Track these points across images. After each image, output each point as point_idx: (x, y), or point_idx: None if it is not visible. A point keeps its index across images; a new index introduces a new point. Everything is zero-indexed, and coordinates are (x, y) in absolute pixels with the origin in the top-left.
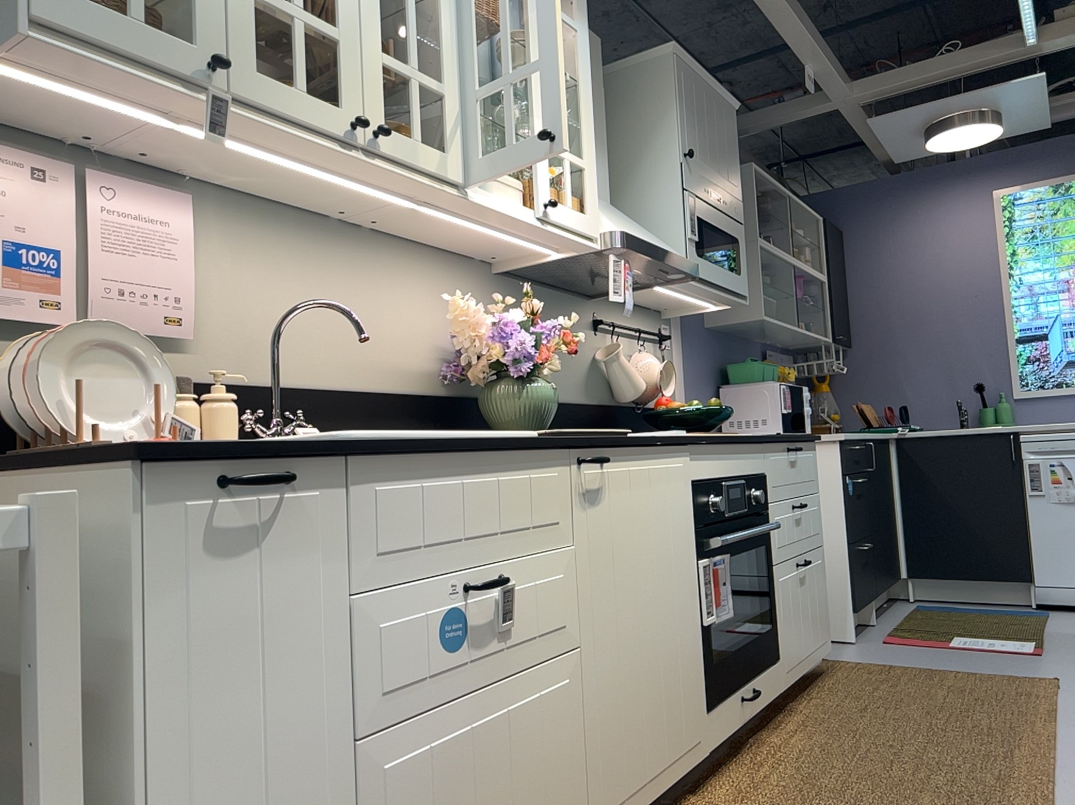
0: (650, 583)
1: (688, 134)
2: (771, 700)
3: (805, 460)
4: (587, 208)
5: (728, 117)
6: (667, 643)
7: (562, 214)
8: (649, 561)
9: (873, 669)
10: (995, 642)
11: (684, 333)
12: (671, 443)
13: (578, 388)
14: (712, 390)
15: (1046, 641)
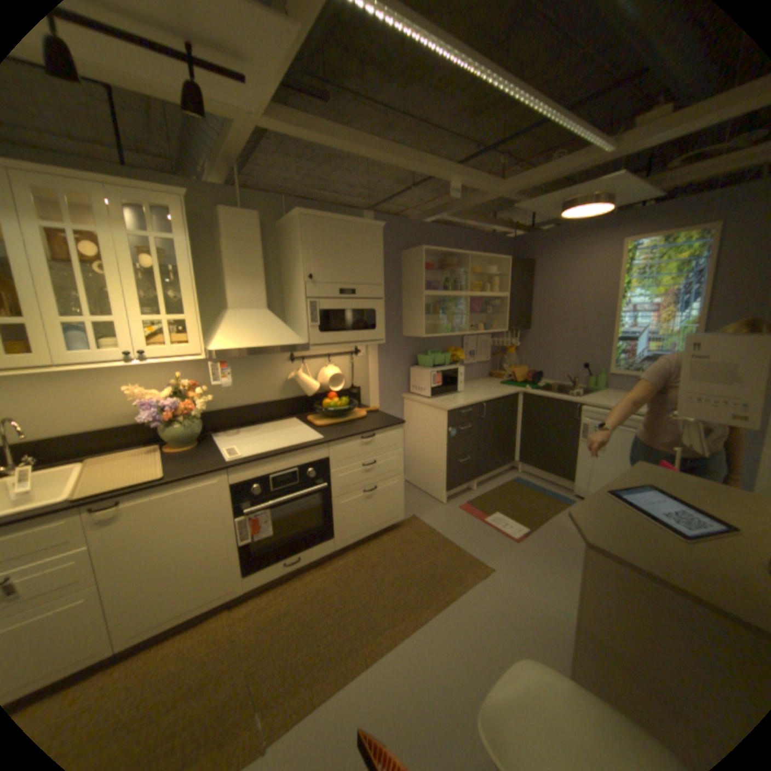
0: (175, 542)
1: (313, 262)
2: (321, 557)
3: (383, 438)
4: (190, 340)
5: (368, 236)
6: (195, 562)
7: (159, 352)
8: (173, 534)
9: (420, 533)
10: (510, 525)
11: (377, 345)
12: (198, 476)
13: (273, 394)
14: (403, 369)
15: (538, 531)
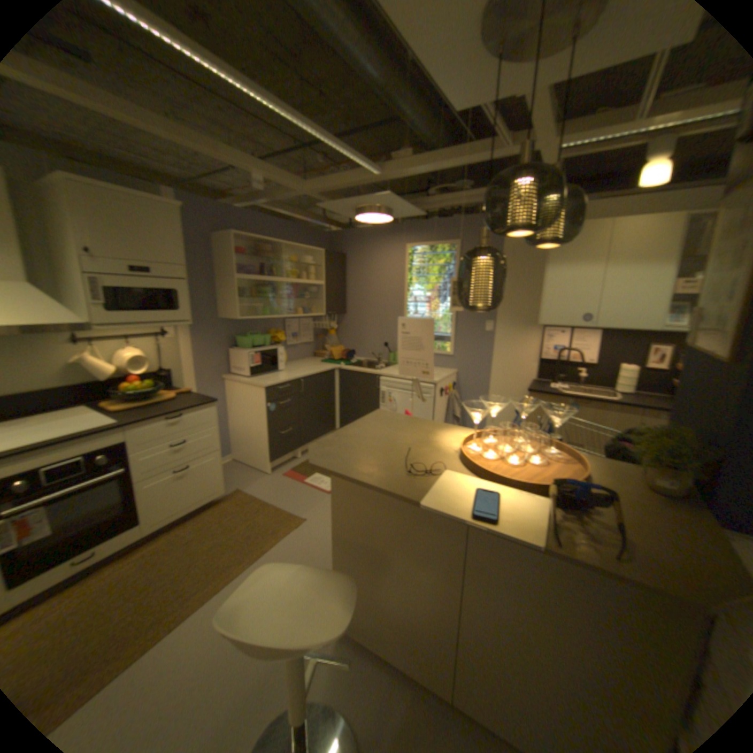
0: None
1: (93, 235)
2: (126, 547)
3: (195, 417)
4: None
5: (165, 214)
6: None
7: None
8: None
9: (243, 503)
10: (326, 481)
11: (191, 326)
12: None
13: (53, 380)
14: (223, 350)
15: None
